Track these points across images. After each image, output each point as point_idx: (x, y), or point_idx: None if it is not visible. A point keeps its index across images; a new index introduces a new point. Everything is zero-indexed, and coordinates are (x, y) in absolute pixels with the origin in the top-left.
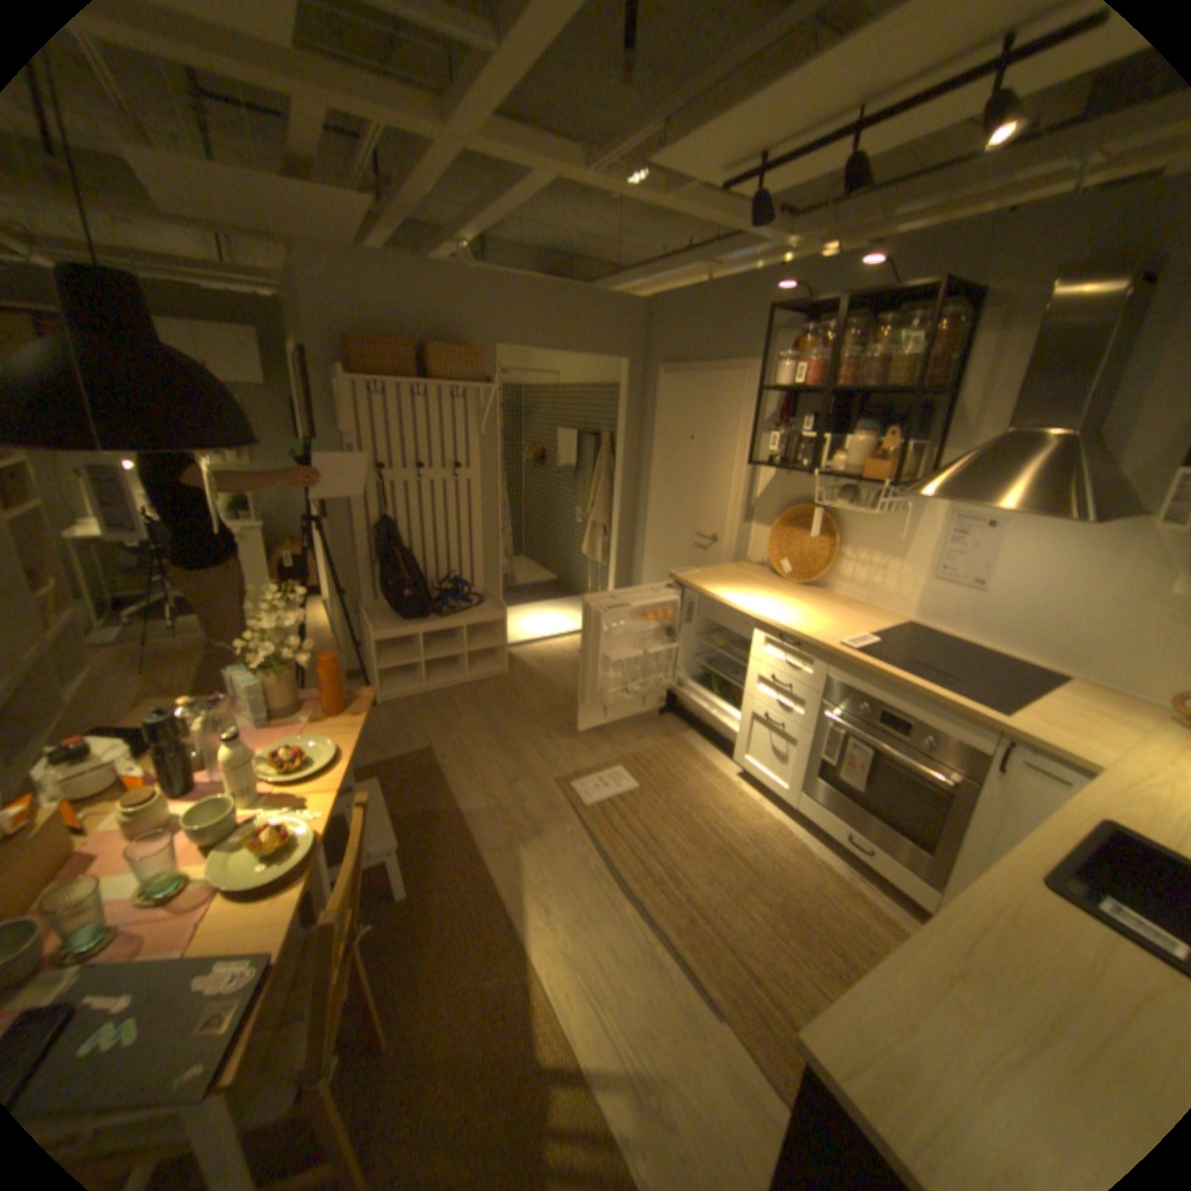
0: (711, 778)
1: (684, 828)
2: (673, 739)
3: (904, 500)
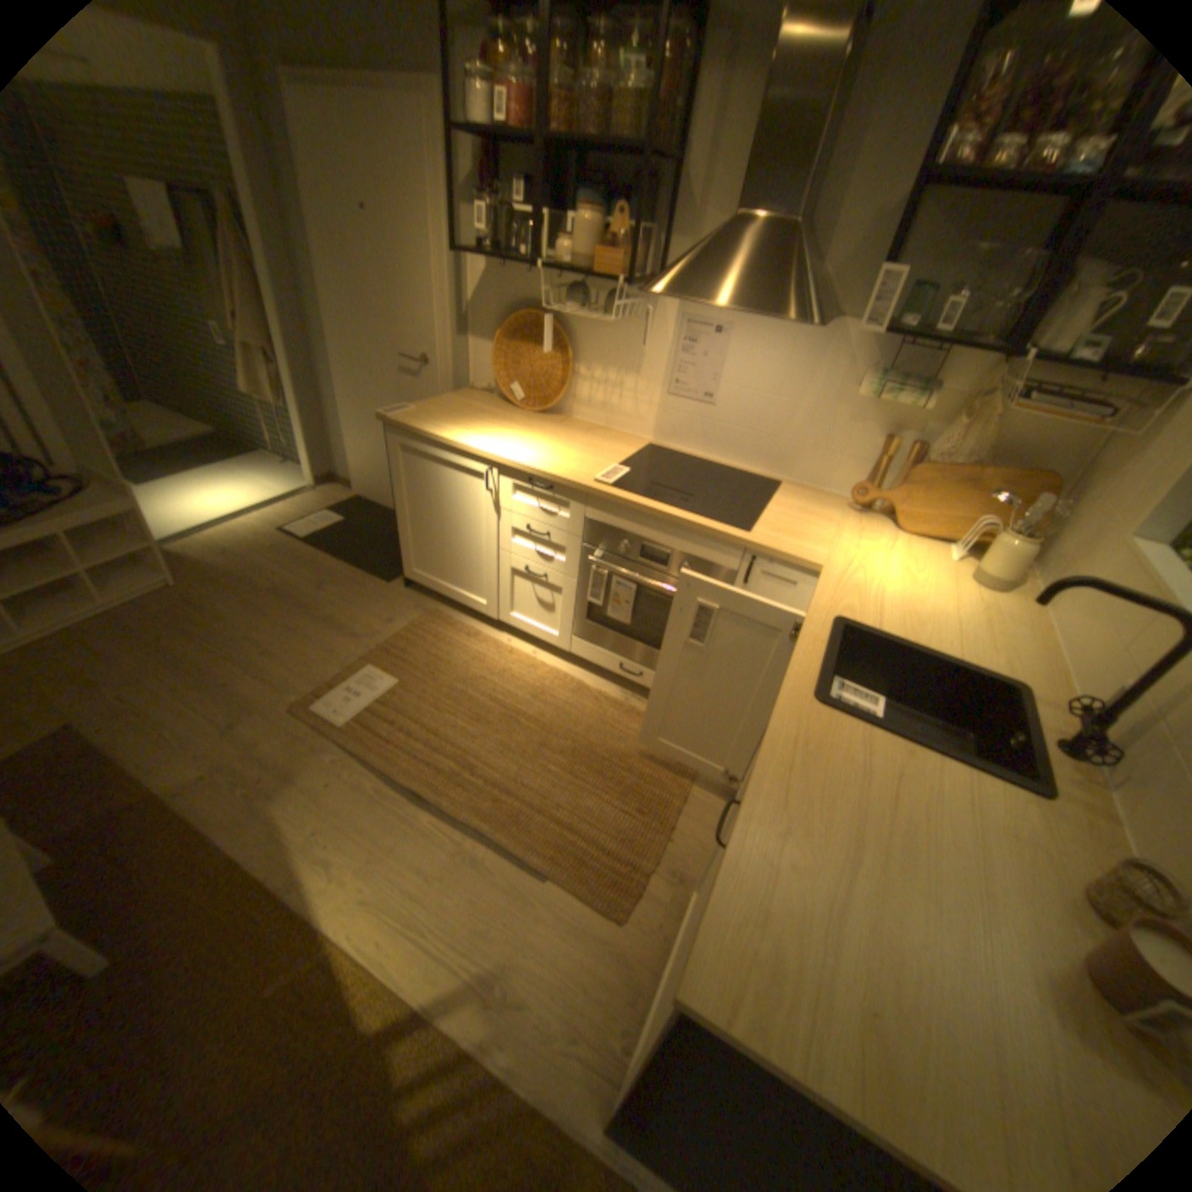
0: (480, 644)
1: (463, 708)
2: (429, 612)
3: (635, 303)
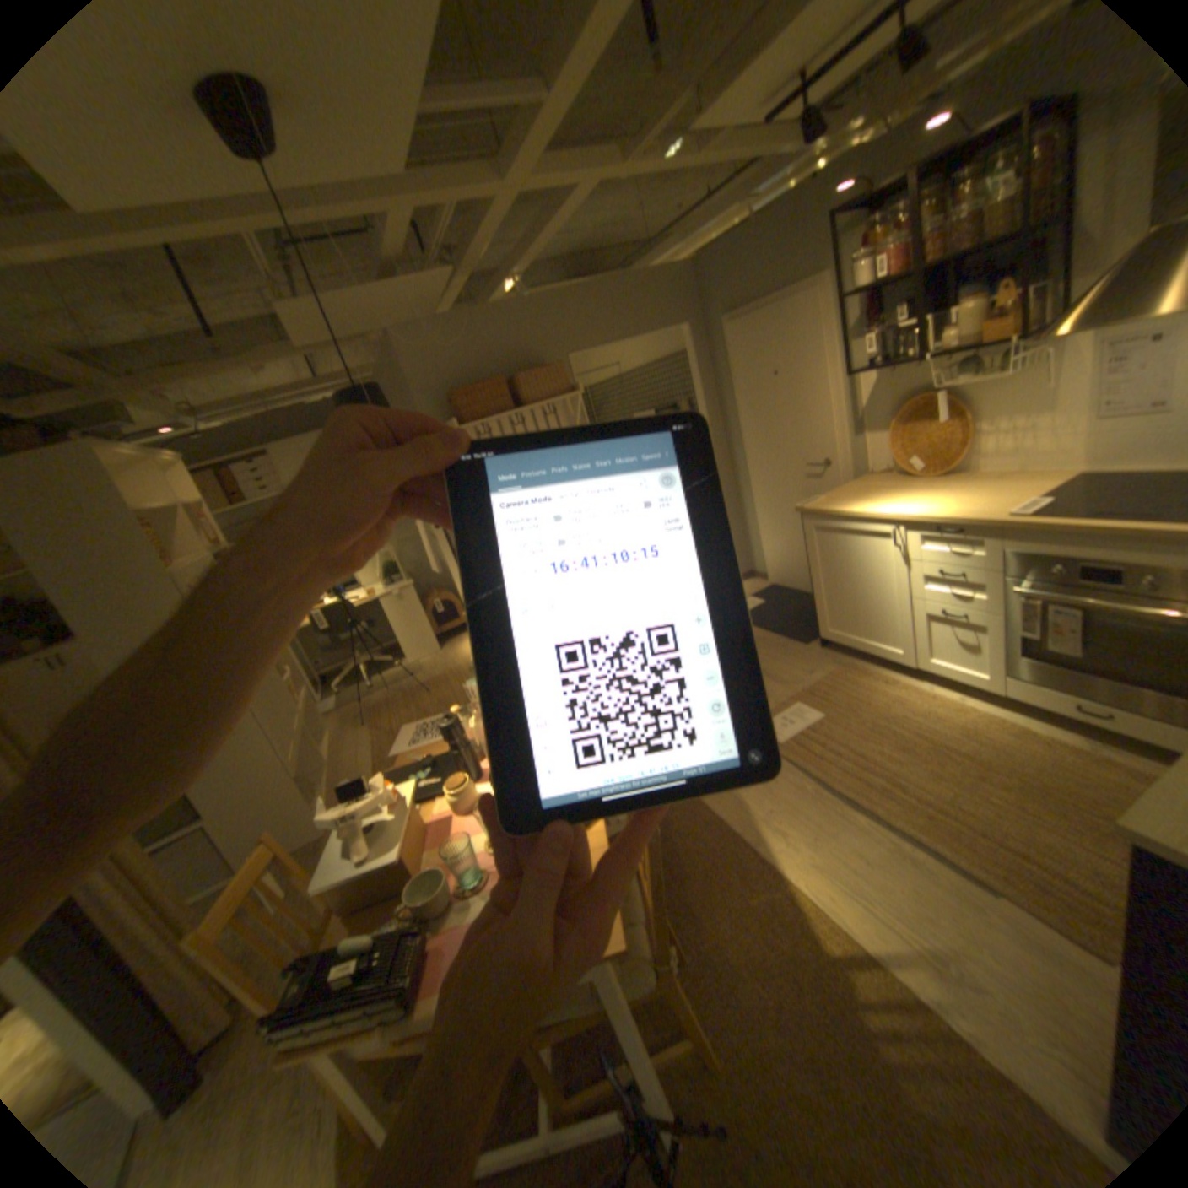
0: (899, 690)
1: (888, 740)
2: (845, 665)
3: (1035, 350)
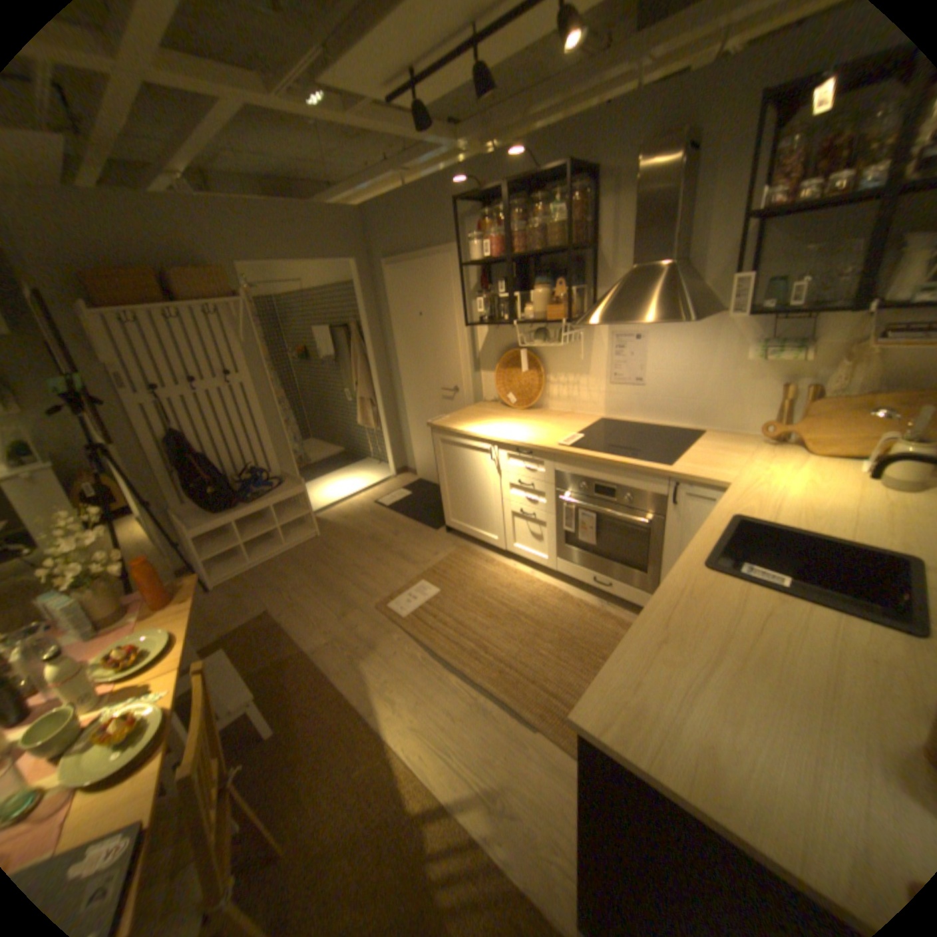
0: (494, 567)
1: (481, 609)
2: (461, 547)
3: (579, 332)
